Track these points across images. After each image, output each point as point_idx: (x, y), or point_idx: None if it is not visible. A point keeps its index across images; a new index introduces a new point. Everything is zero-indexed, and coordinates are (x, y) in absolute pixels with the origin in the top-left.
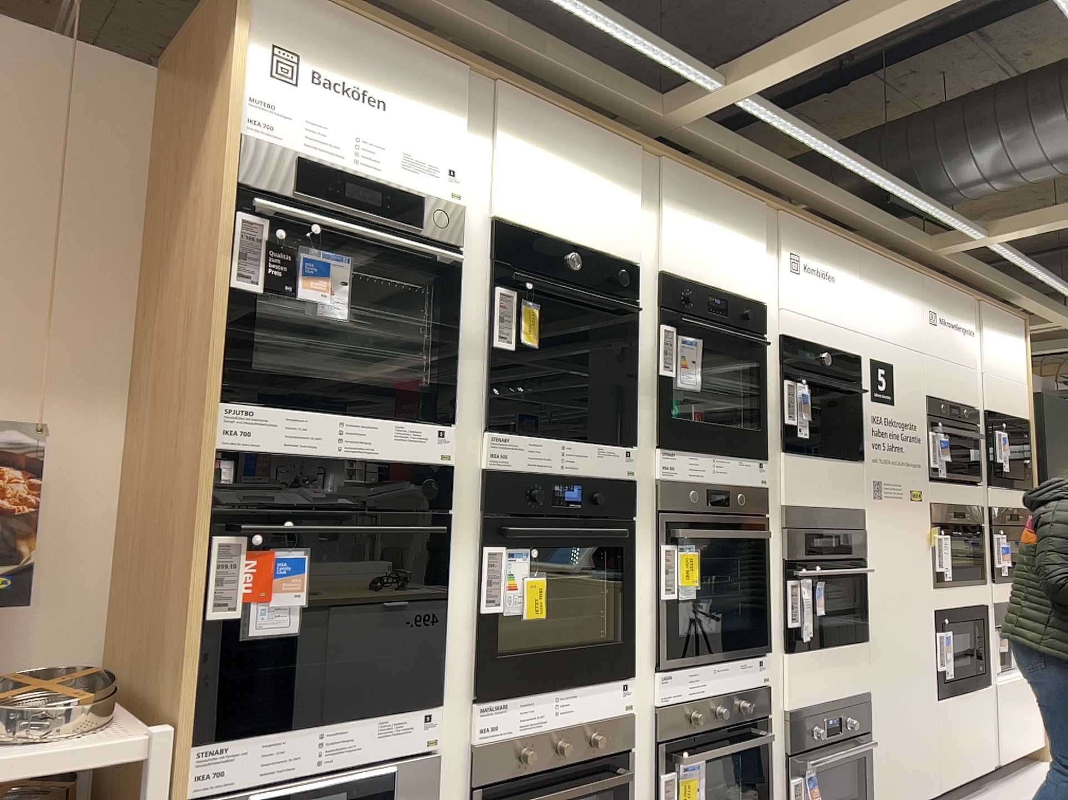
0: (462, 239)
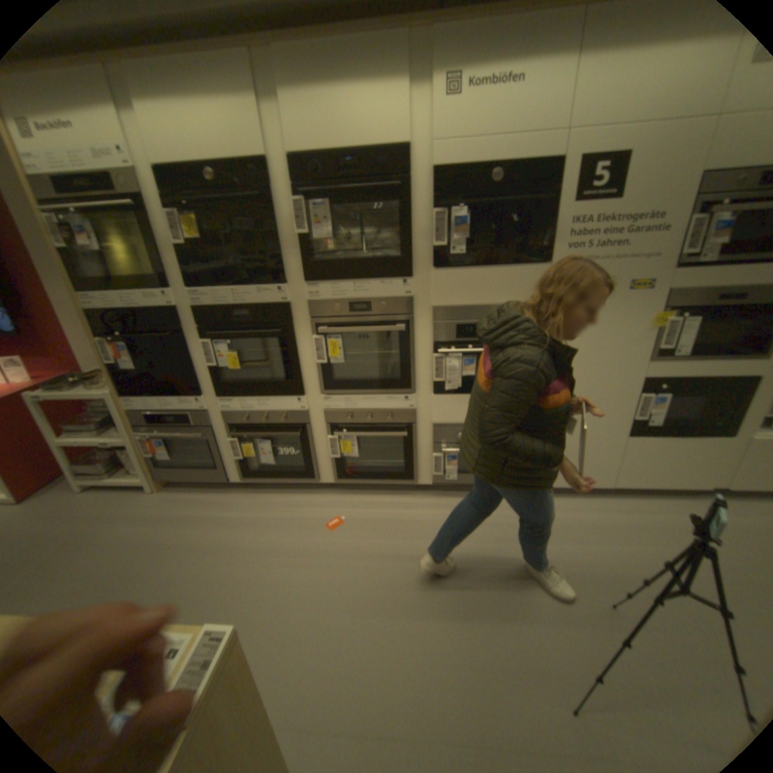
0: (134, 188)
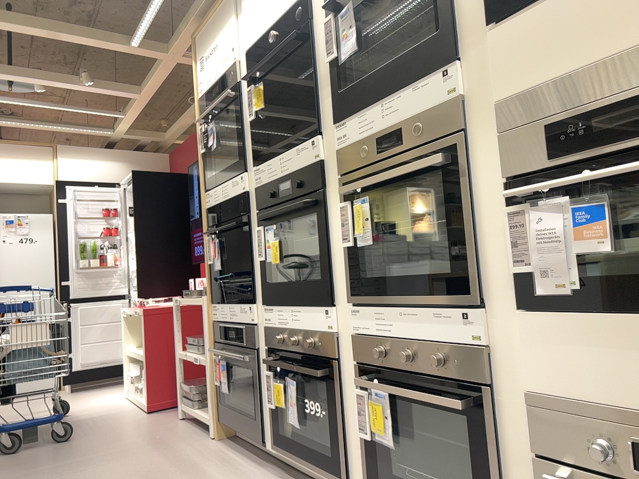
0: (235, 77)
